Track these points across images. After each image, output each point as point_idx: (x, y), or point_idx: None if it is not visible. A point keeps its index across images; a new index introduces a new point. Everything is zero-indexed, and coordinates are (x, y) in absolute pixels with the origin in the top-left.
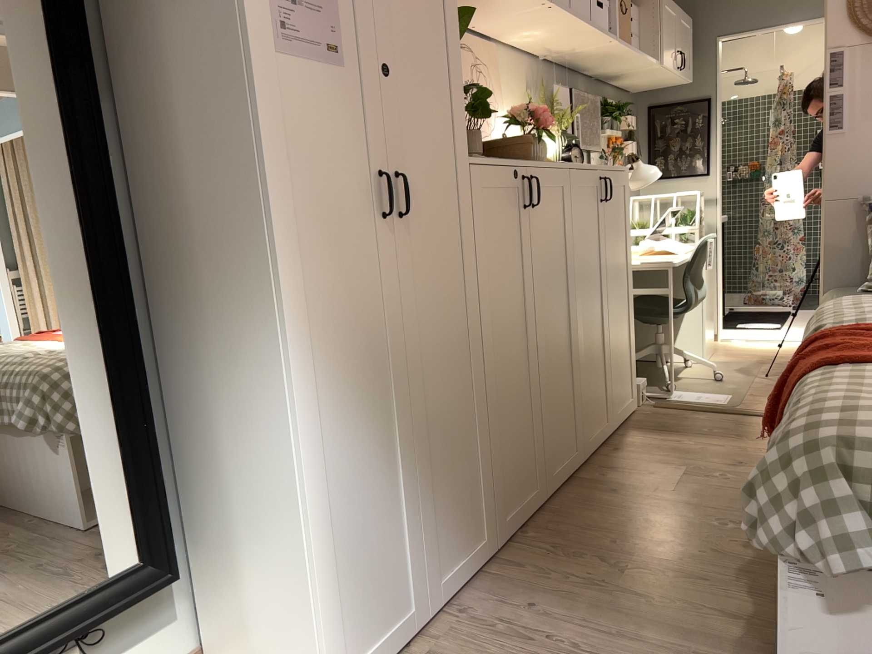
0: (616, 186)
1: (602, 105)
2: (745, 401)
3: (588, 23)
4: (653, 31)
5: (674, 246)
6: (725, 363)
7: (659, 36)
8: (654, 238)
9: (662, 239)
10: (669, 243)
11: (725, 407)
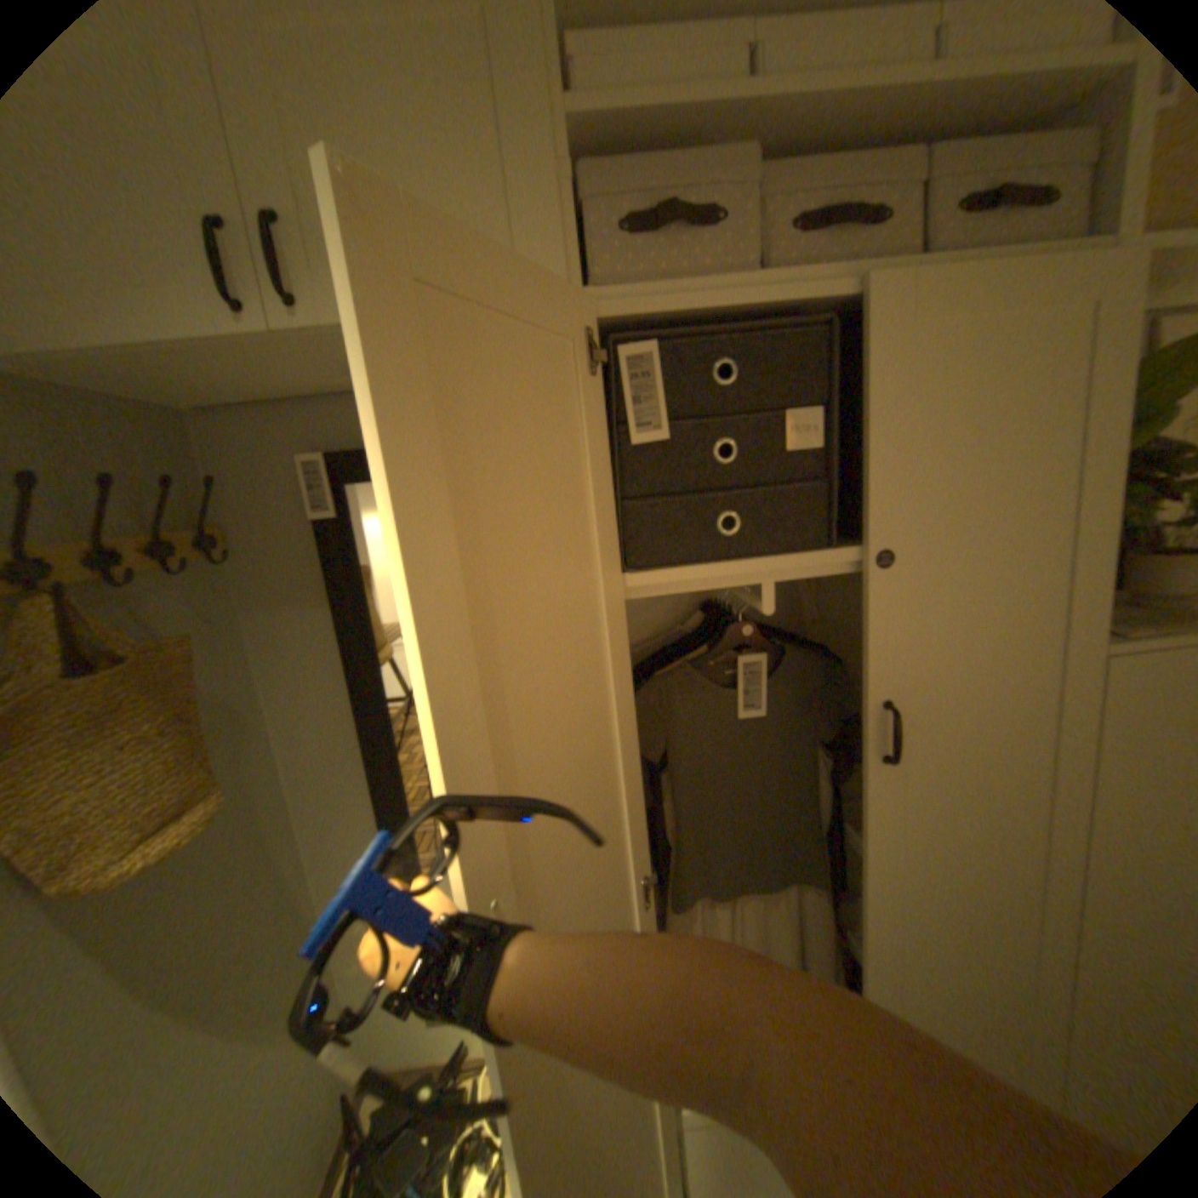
0: None
1: None
2: None
3: None
4: None
5: None
6: None
7: None
8: None
9: None
10: None
11: None
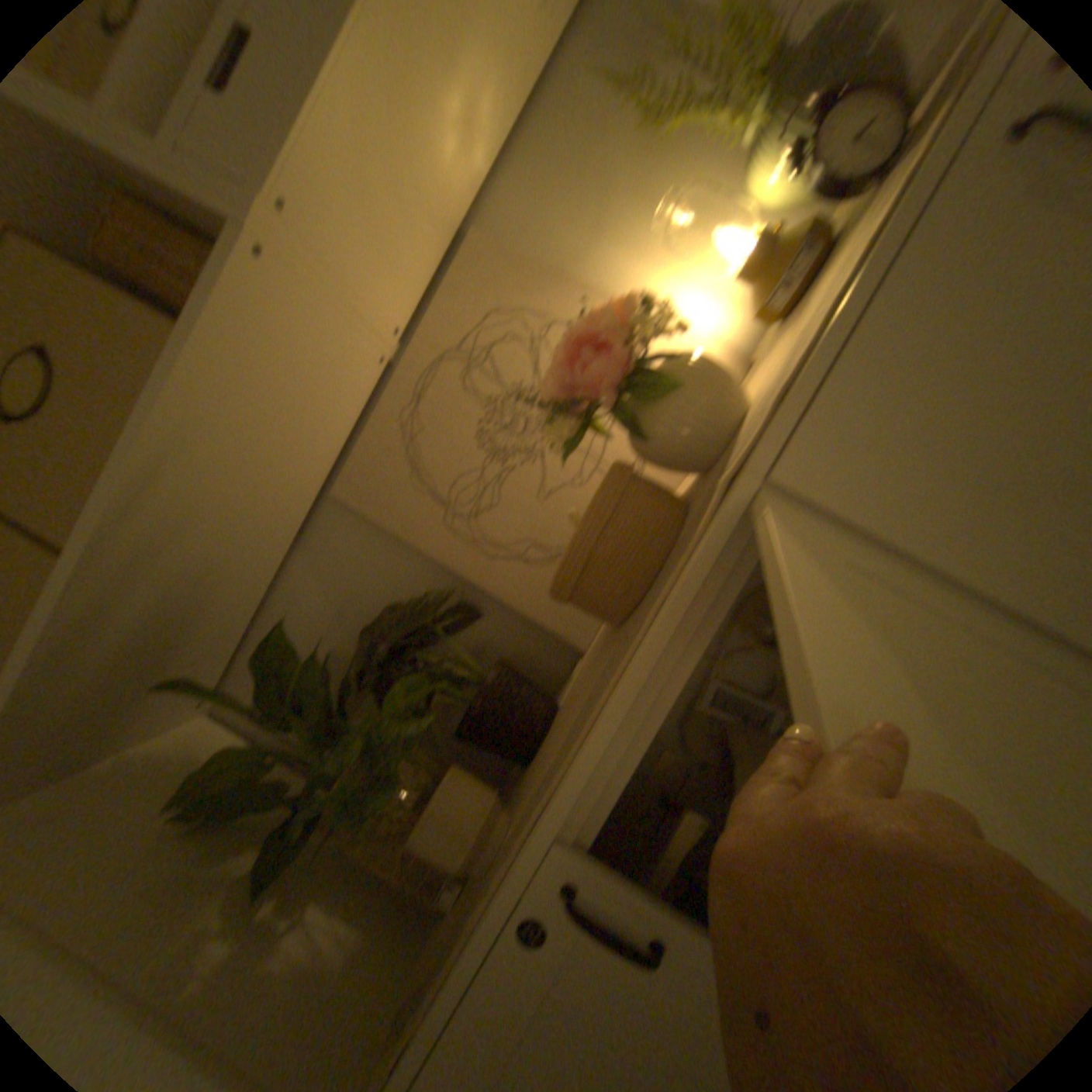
0: None
1: None
2: None
3: None
4: None
5: None
6: None
7: None
8: None
9: None
10: None
11: None
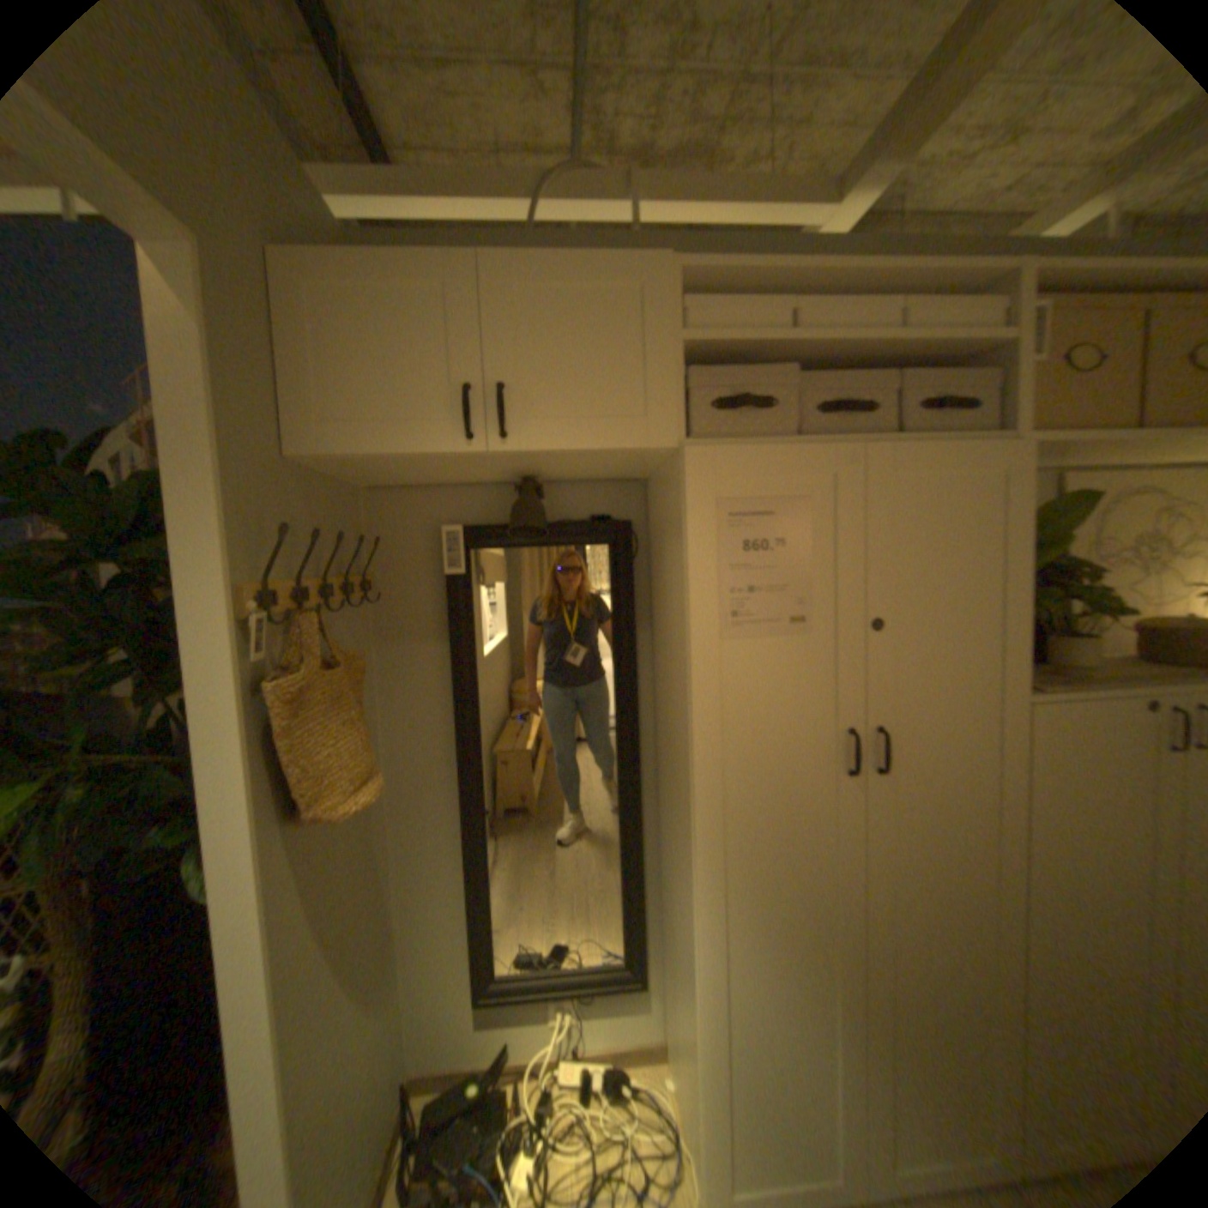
0: None
1: None
2: None
3: None
4: None
5: None
6: None
7: None
8: None
9: None
10: None
11: None
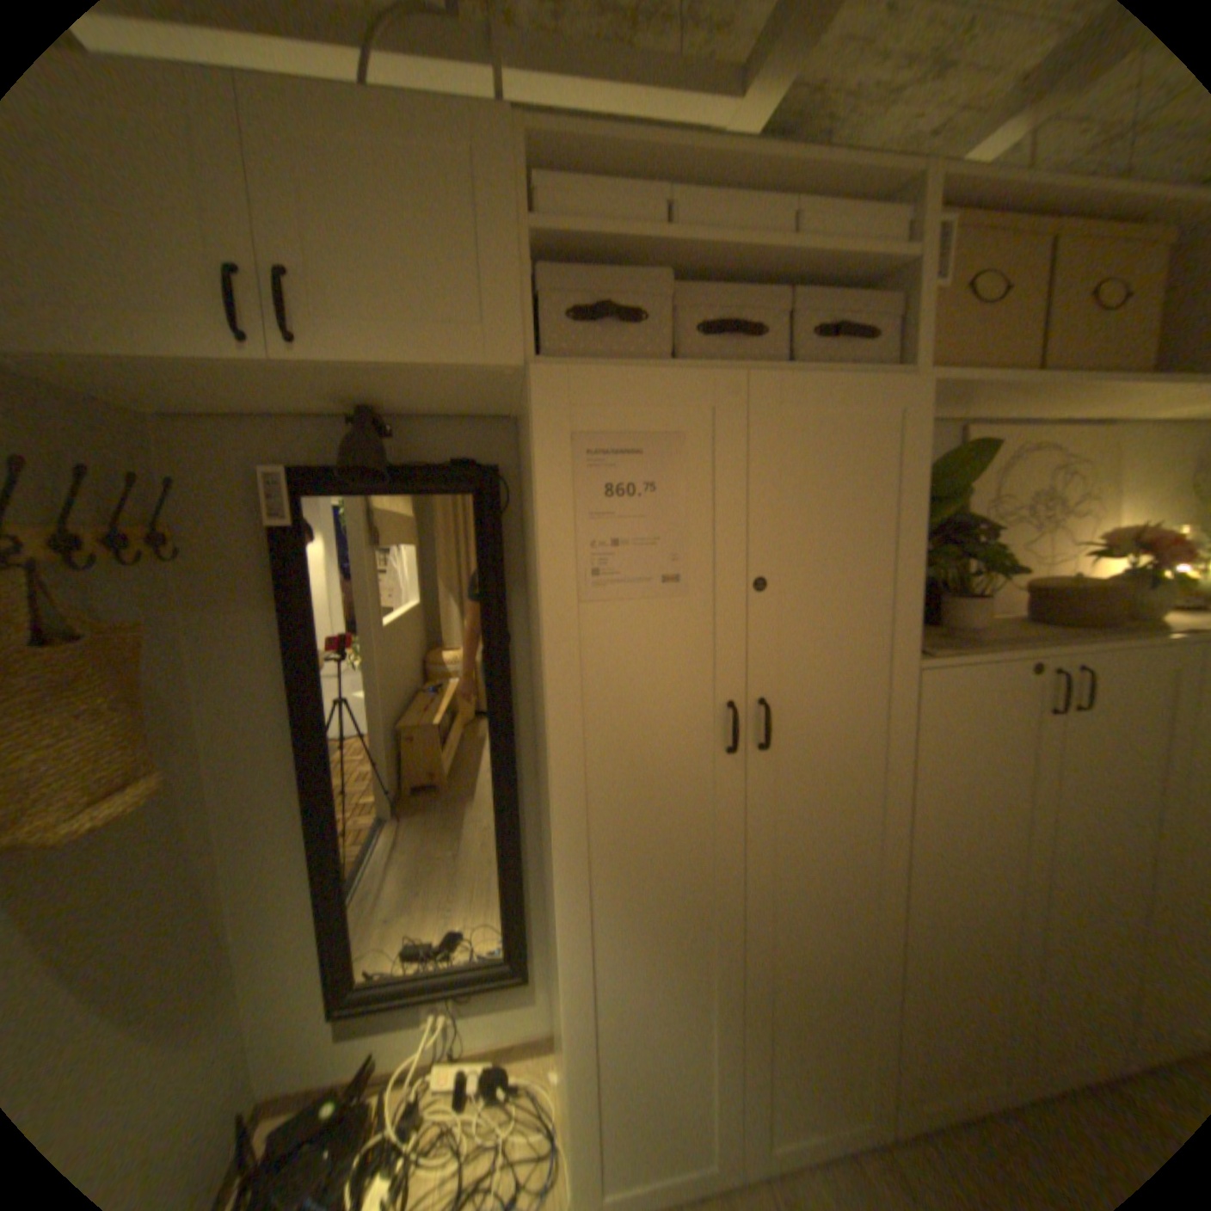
0: None
1: None
2: None
3: None
4: None
5: None
6: None
7: None
8: None
9: None
10: None
11: None
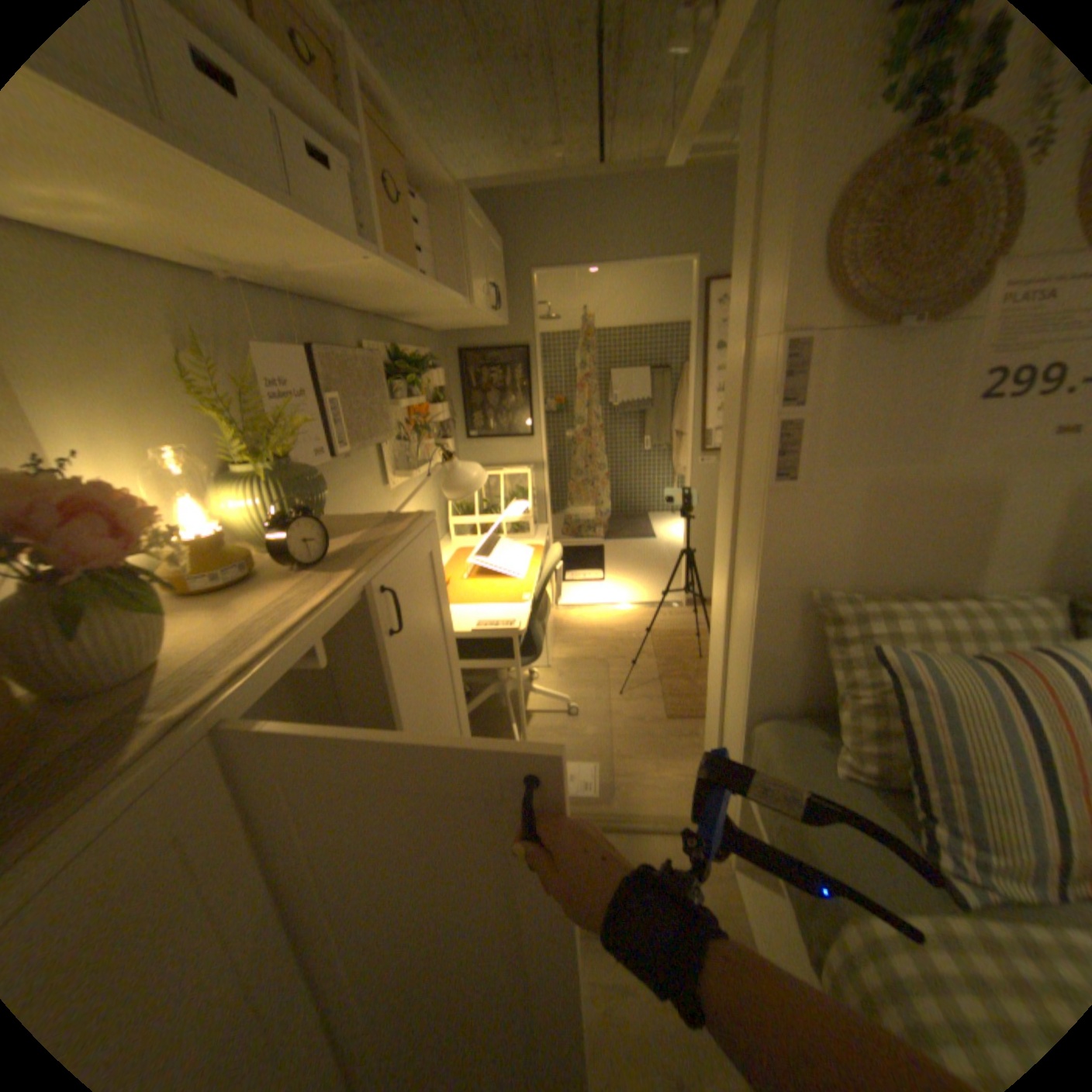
0: (413, 570)
1: (392, 354)
2: (616, 778)
3: (263, 183)
4: (455, 245)
5: (509, 558)
6: (570, 663)
7: (465, 253)
8: (482, 549)
9: (494, 544)
10: (502, 555)
11: (598, 811)
